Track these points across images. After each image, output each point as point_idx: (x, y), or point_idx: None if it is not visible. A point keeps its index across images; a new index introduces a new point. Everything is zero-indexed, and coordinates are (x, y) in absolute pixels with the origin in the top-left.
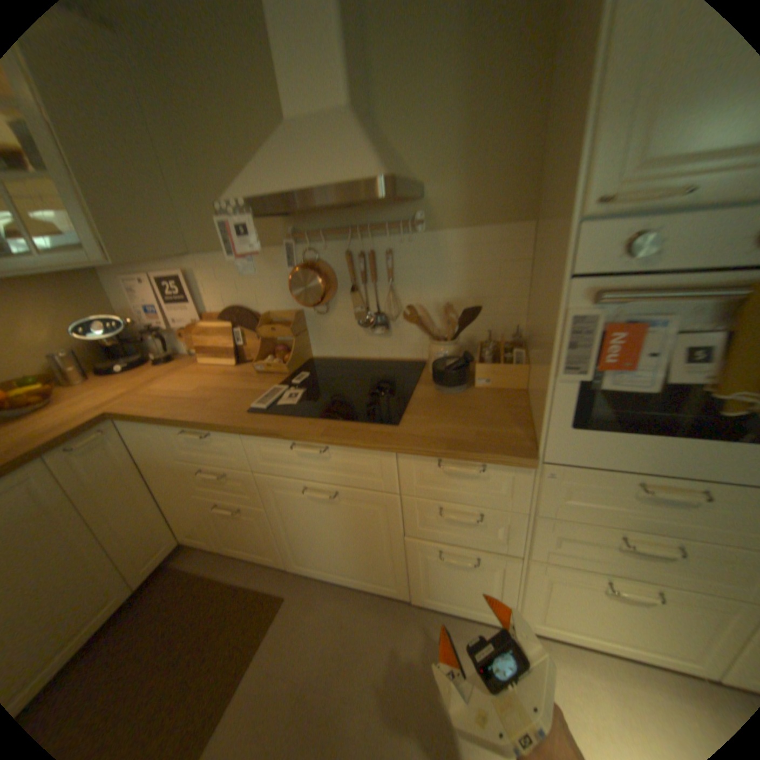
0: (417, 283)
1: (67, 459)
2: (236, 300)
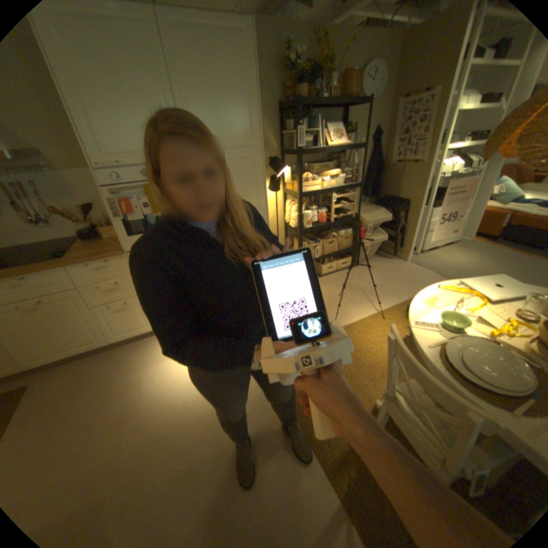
0: (55, 198)
1: None
2: None
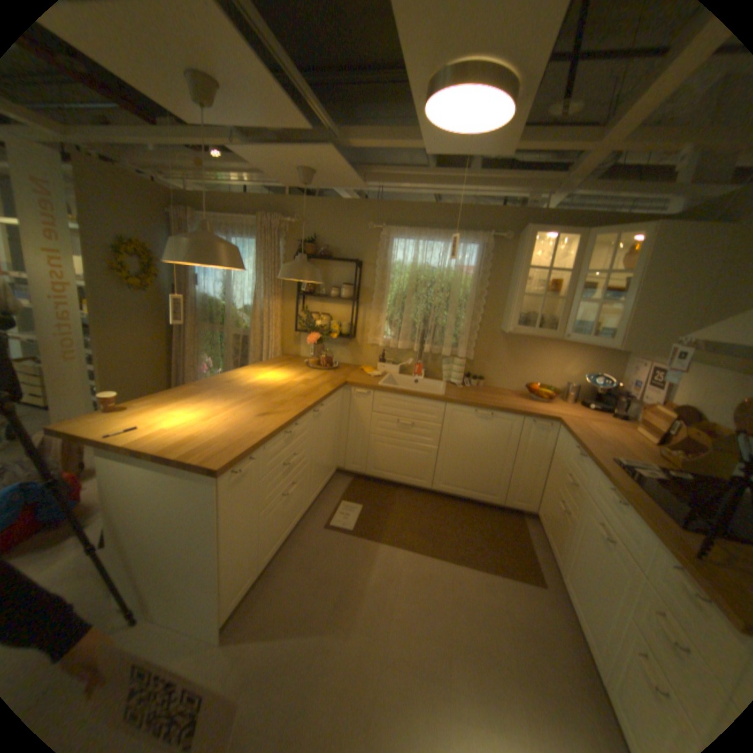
0: None
1: (531, 426)
2: (698, 405)
